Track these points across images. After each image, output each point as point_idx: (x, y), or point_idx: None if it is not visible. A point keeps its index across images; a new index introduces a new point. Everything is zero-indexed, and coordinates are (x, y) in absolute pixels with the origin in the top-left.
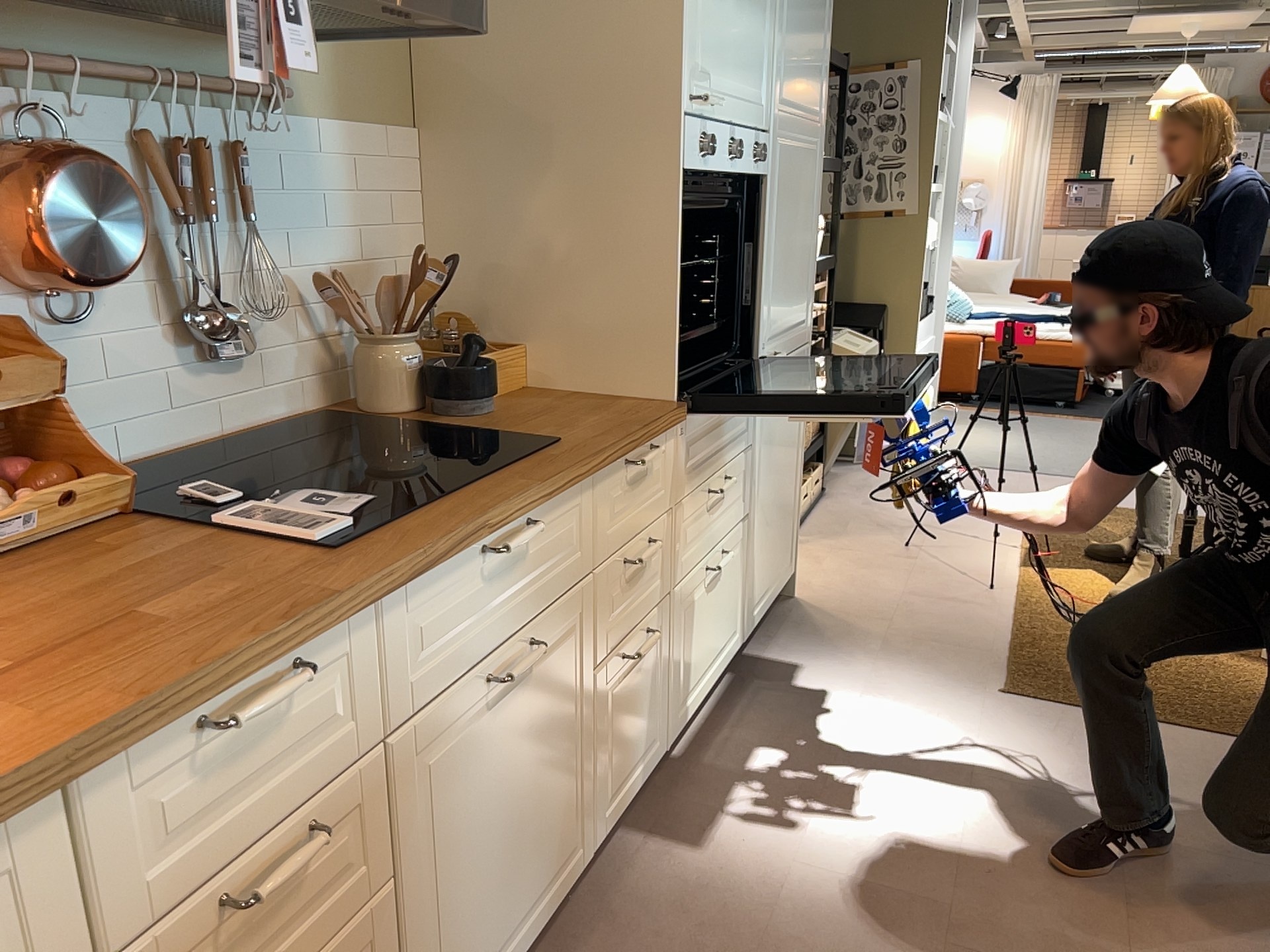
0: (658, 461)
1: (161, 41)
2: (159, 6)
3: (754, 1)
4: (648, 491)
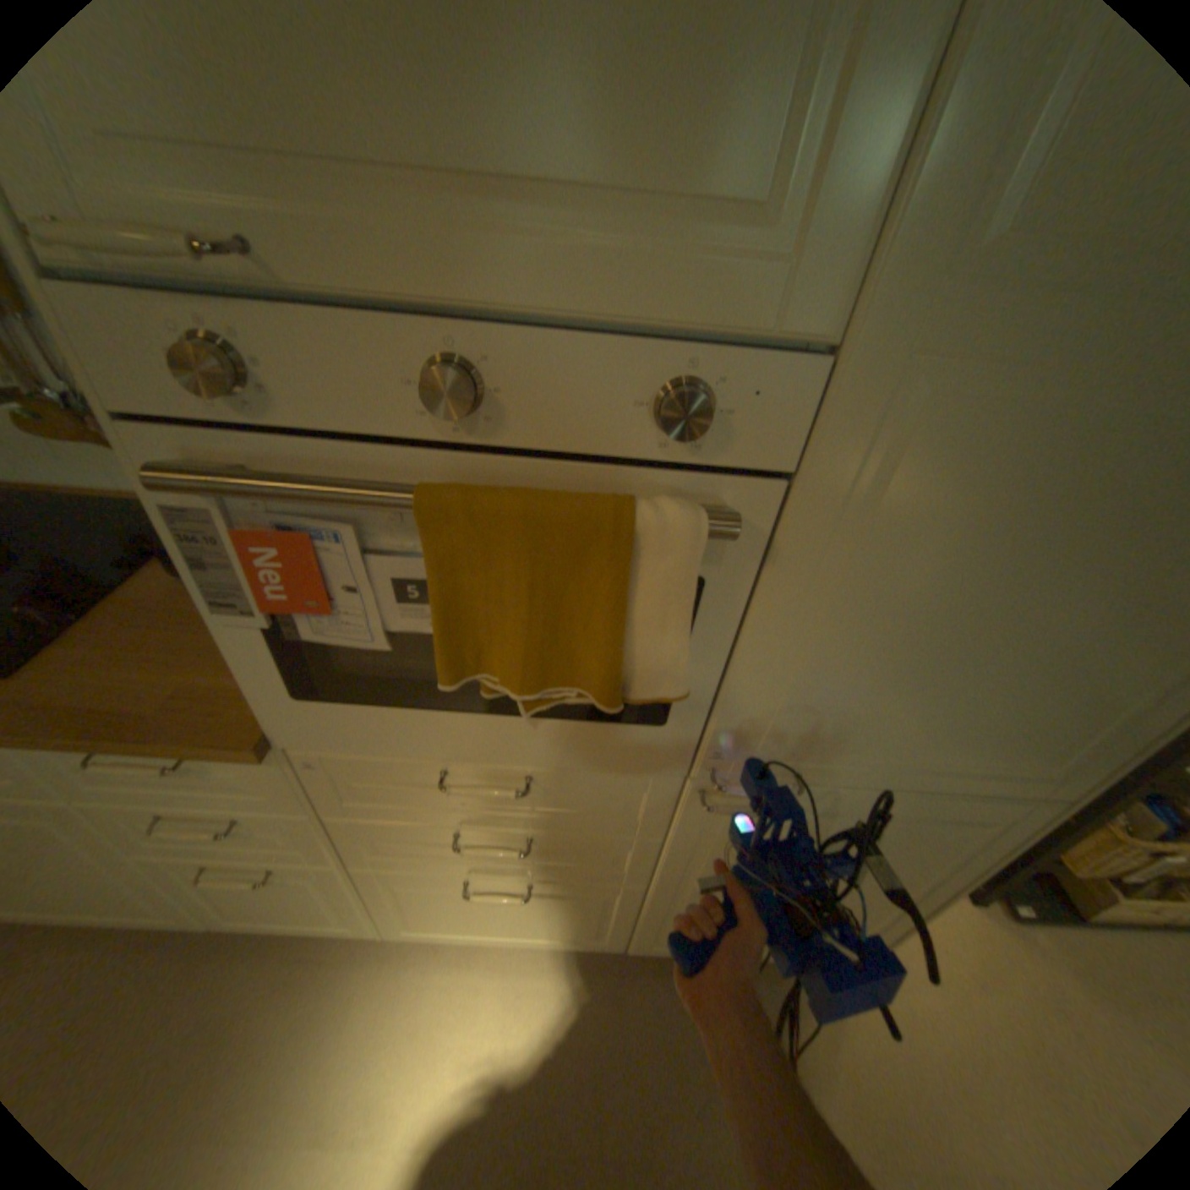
0: (225, 773)
1: None
2: None
3: None
4: (204, 788)
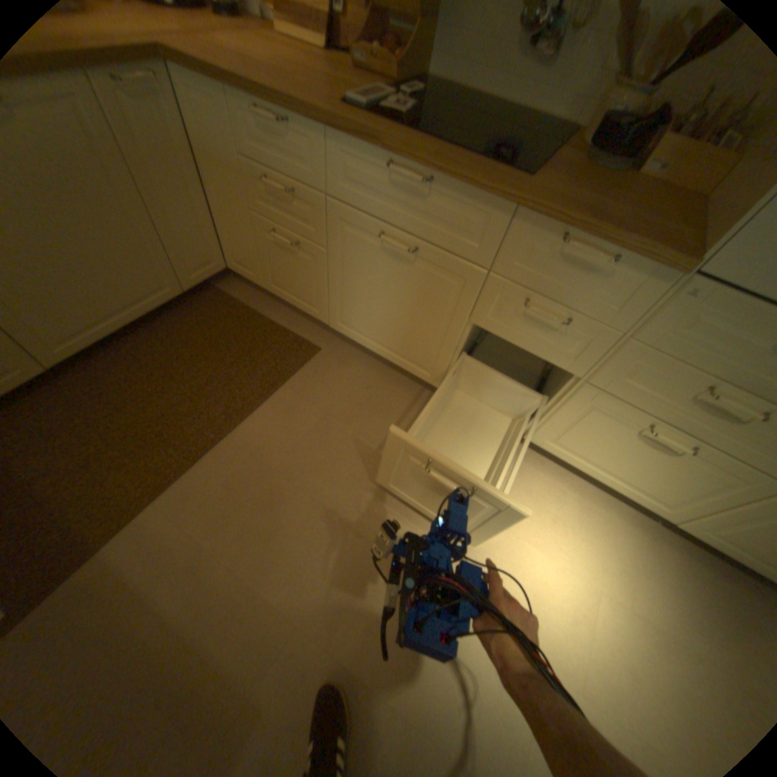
0: (624, 279)
1: None
2: None
3: None
4: (591, 286)
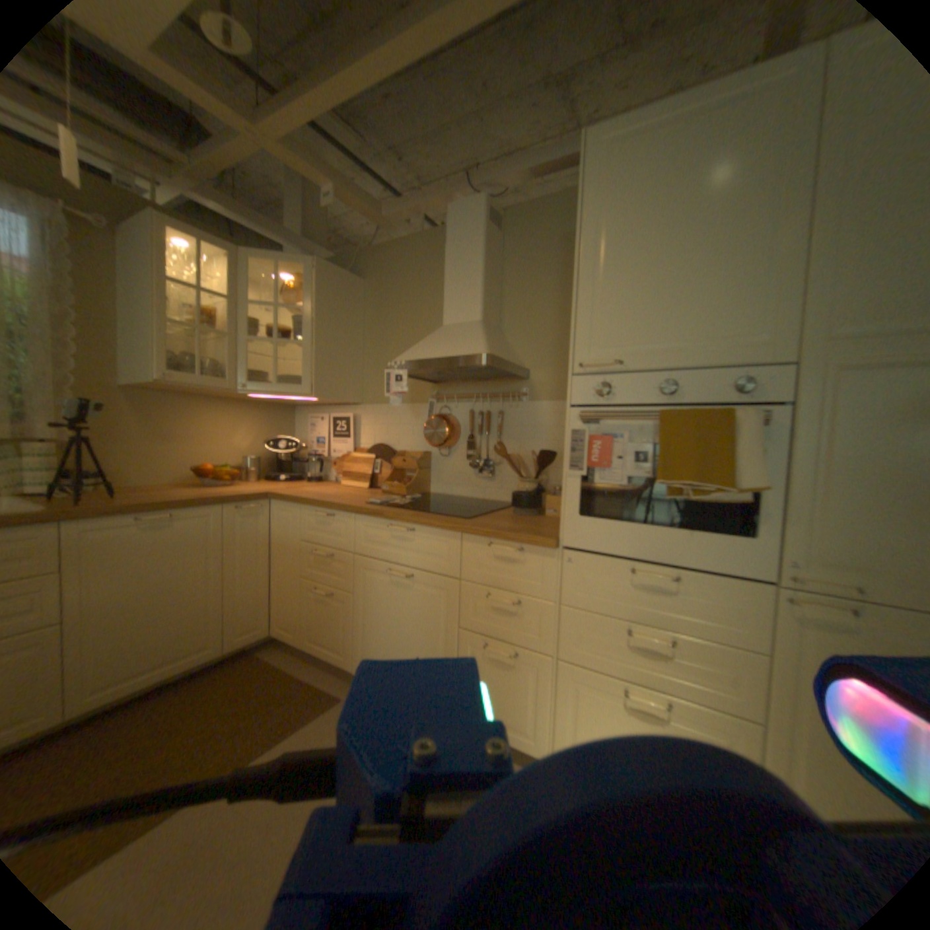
0: (533, 563)
1: (483, 384)
2: (475, 376)
3: (723, 264)
4: (519, 574)
